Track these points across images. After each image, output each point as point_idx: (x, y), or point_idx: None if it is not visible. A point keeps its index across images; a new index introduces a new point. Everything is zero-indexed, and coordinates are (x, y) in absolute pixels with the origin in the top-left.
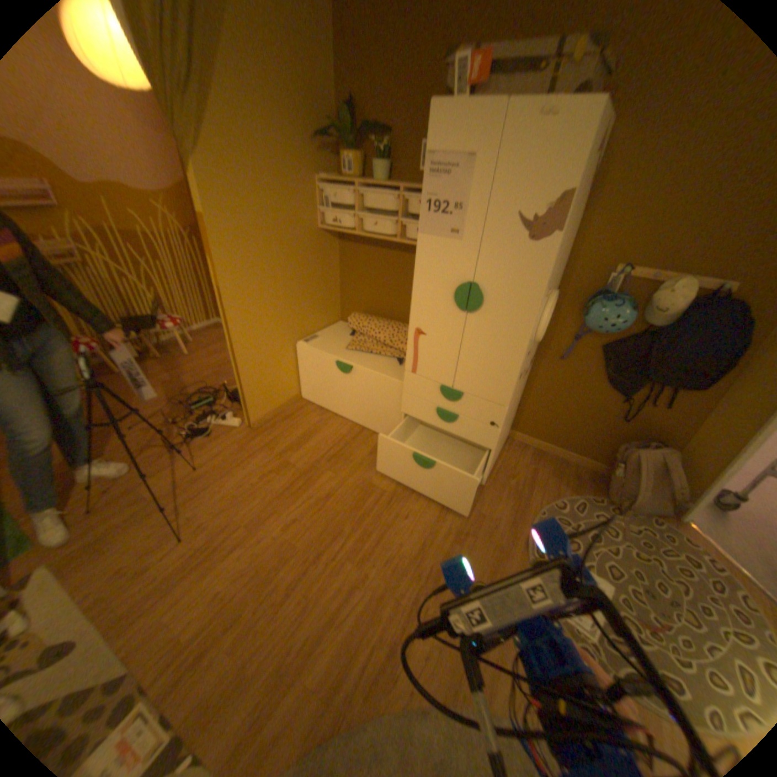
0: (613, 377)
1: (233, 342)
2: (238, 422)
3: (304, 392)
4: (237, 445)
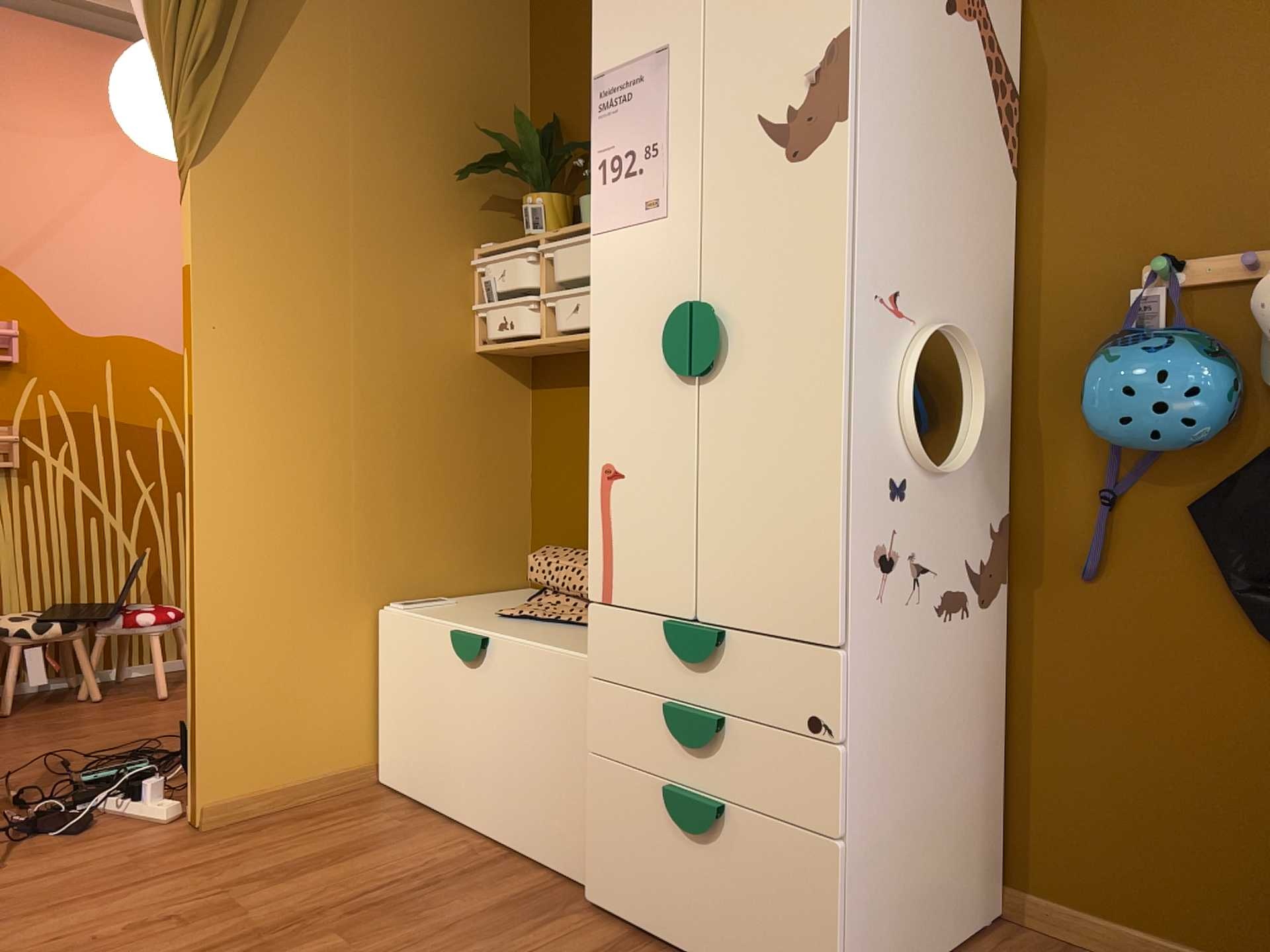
0: (1260, 600)
1: (195, 546)
2: (172, 812)
3: (382, 757)
4: (126, 854)
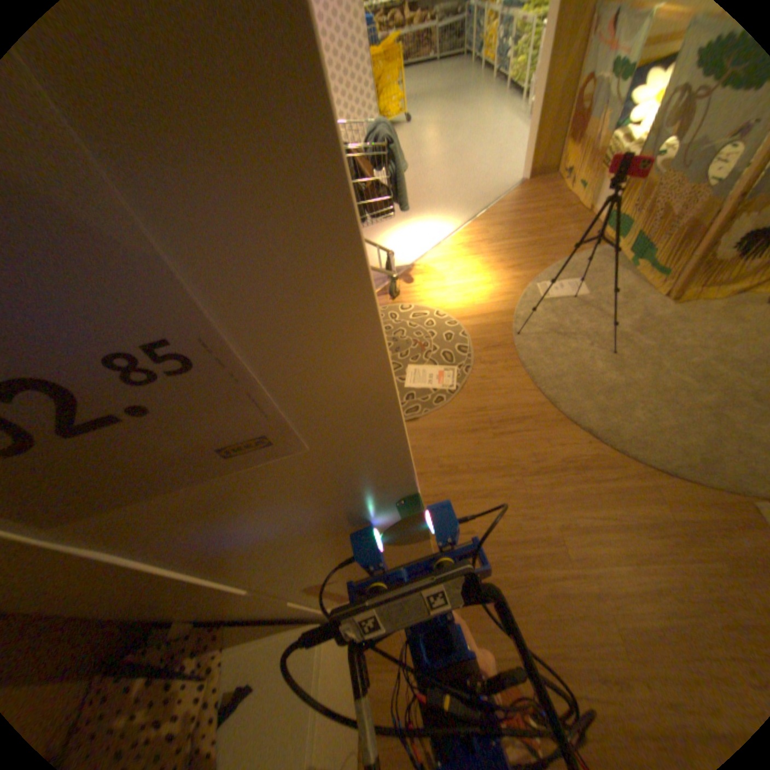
0: None
1: None
2: None
3: None
4: None
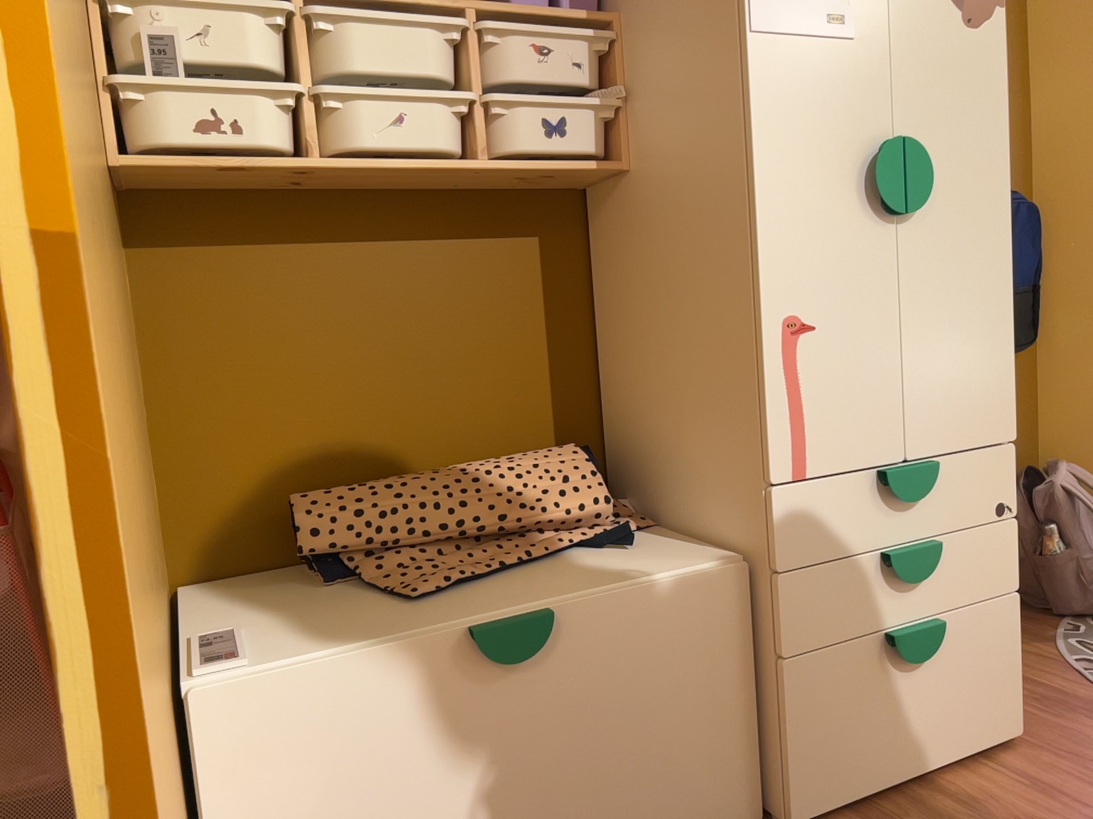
0: None
1: (118, 691)
2: None
3: None
4: None
